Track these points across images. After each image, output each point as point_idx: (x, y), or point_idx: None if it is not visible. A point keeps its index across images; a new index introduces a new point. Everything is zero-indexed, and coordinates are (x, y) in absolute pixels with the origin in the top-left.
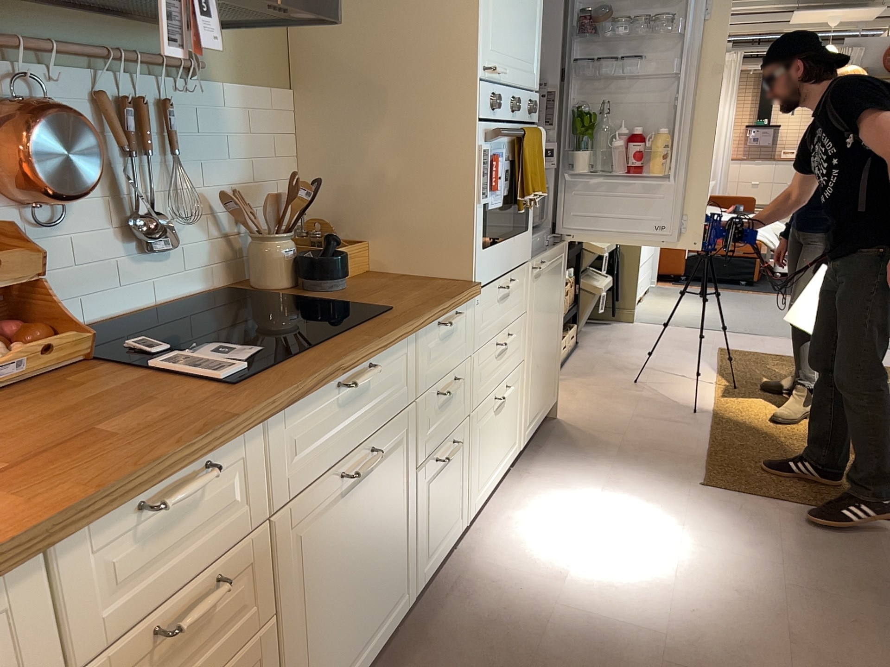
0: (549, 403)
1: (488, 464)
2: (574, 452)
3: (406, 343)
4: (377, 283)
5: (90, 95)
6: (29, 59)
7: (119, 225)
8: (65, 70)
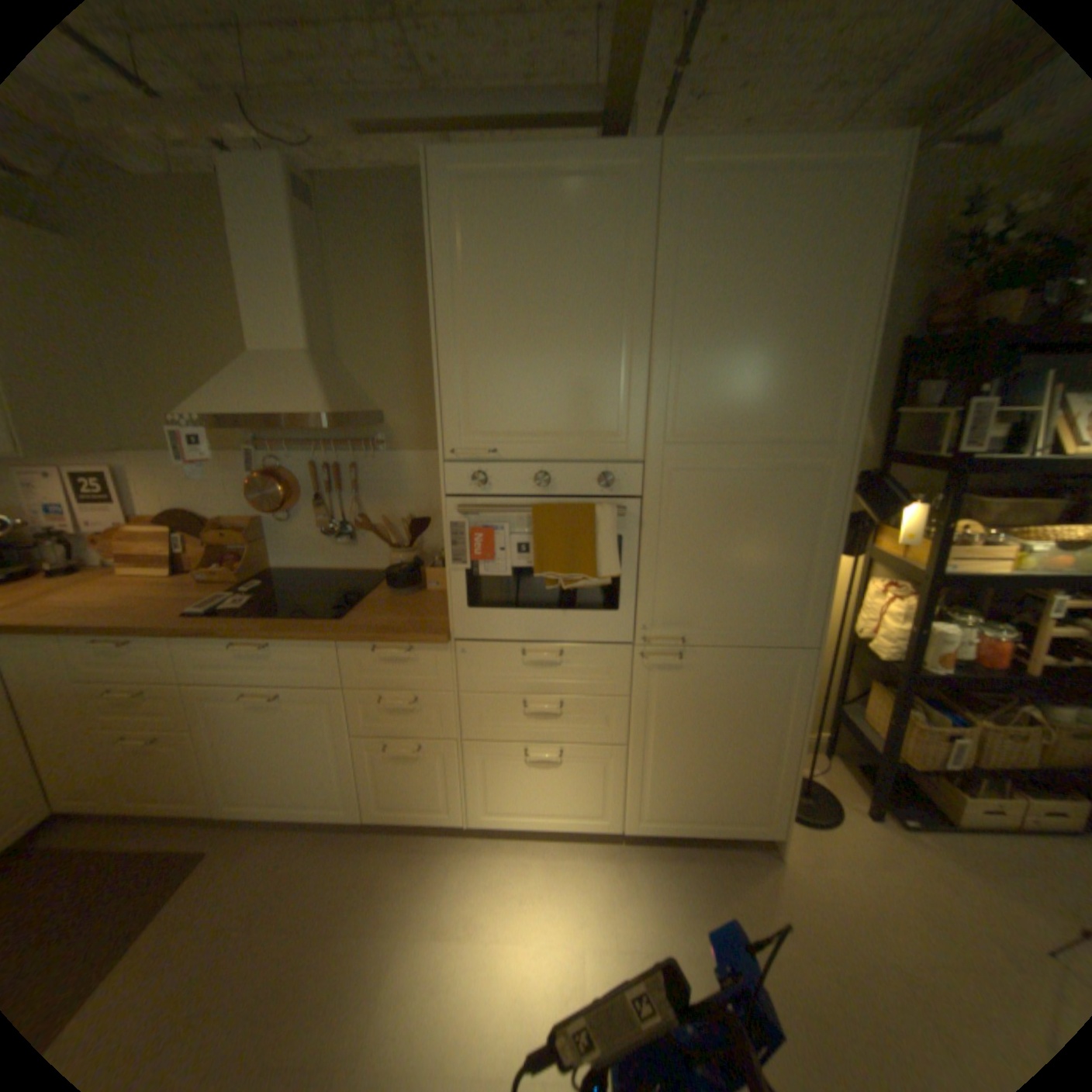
0: (748, 832)
1: (515, 803)
2: (704, 904)
3: (318, 646)
4: (426, 601)
5: (305, 462)
6: (277, 447)
7: (319, 525)
8: (293, 451)
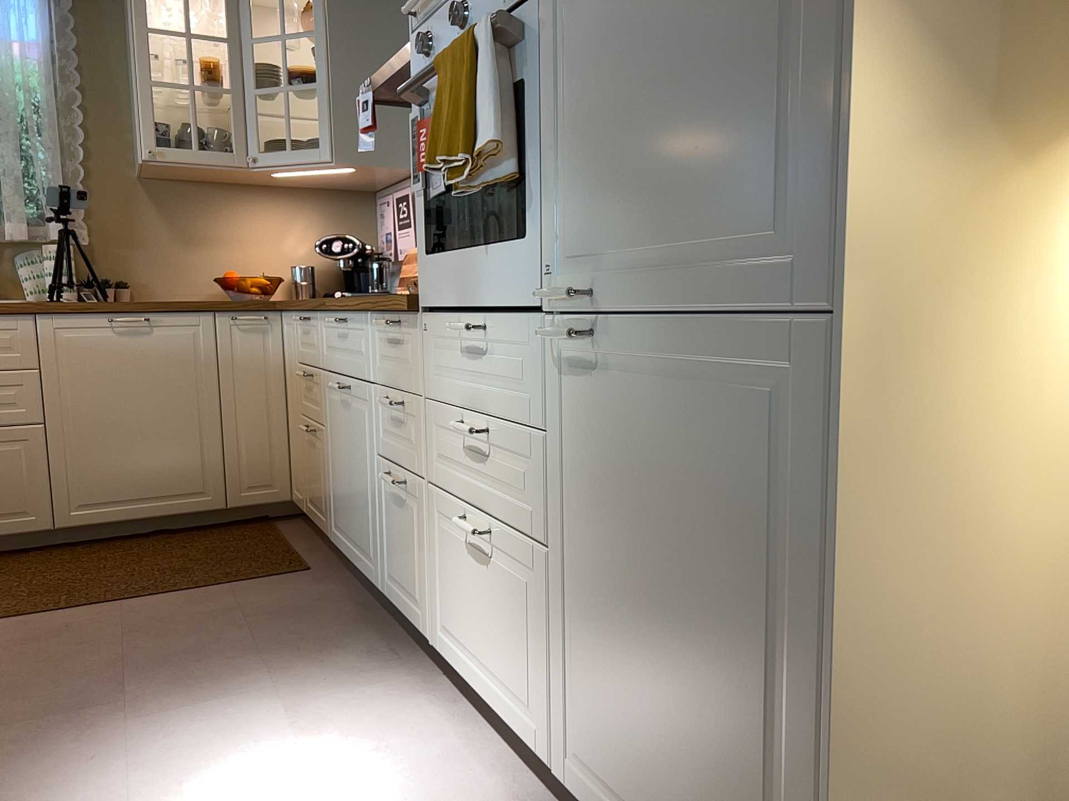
0: None
1: (463, 628)
2: None
3: (363, 321)
4: None
5: None
6: None
7: None
8: None
